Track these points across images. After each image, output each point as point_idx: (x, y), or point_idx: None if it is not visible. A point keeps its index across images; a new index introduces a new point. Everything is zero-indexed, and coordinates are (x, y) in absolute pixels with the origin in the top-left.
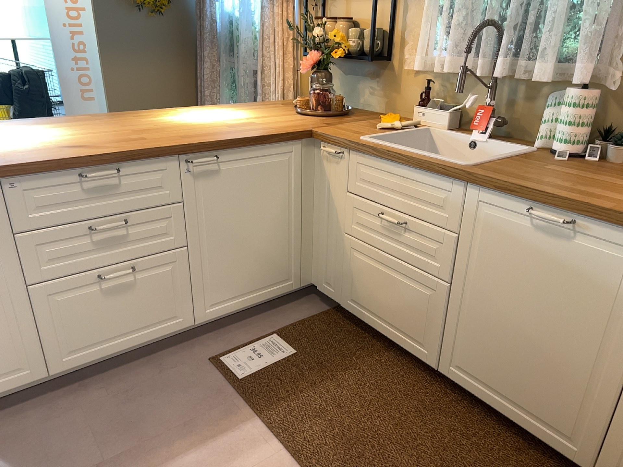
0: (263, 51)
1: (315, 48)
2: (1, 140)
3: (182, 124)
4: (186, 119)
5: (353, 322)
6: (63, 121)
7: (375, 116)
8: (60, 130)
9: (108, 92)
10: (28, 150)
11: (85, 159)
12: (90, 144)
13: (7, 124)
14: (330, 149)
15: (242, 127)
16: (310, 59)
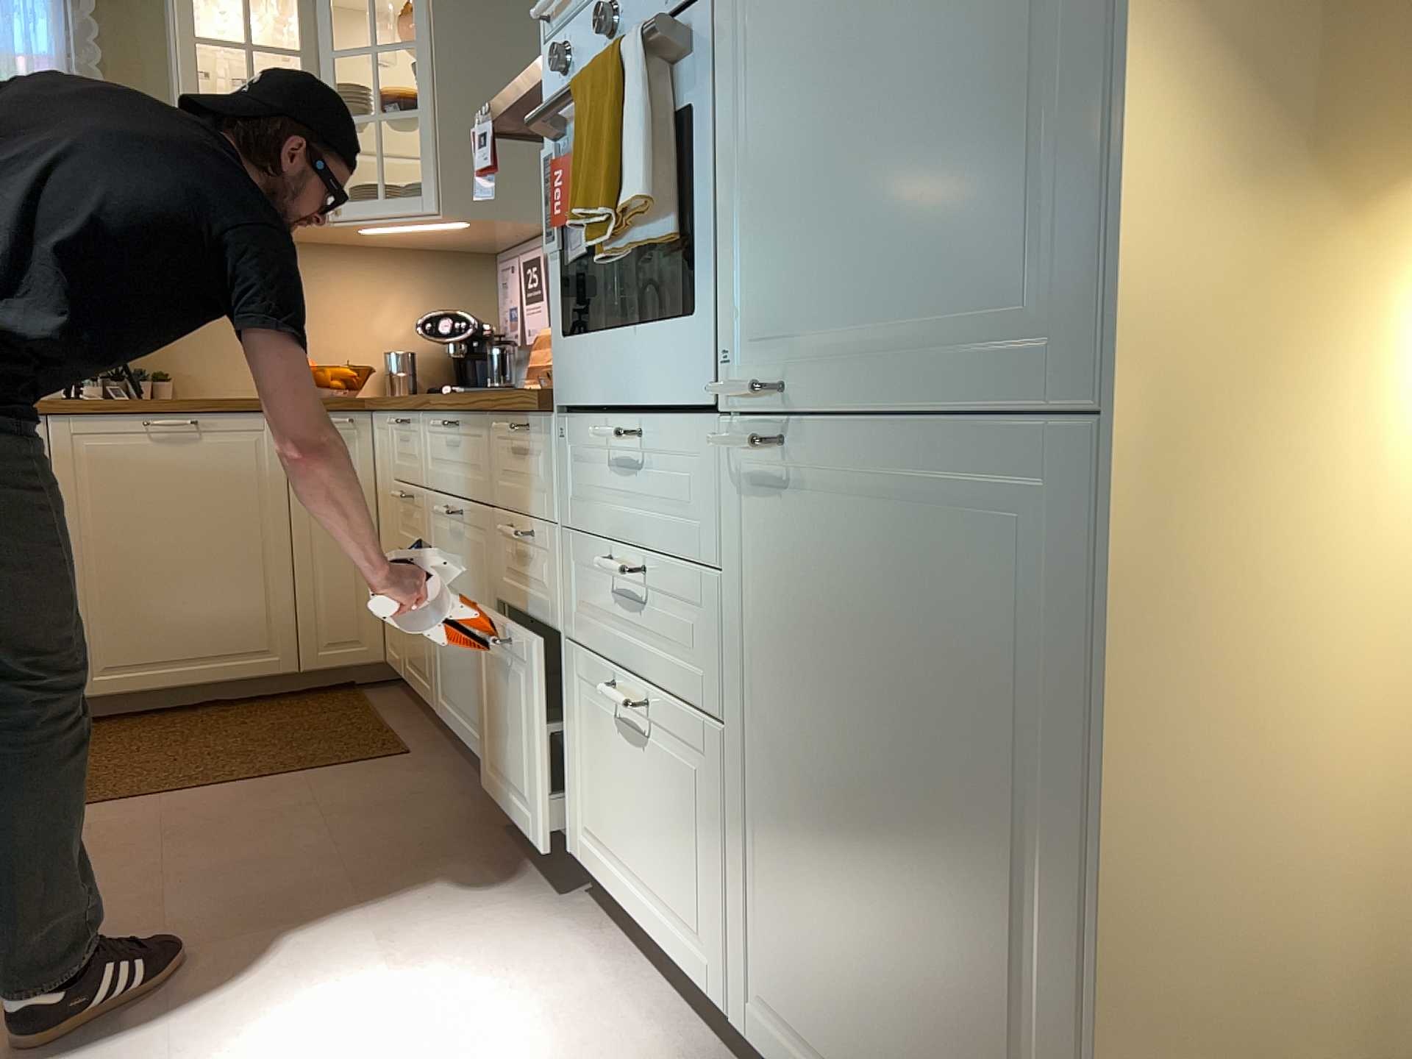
0: None
1: None
2: None
3: None
4: None
5: None
6: None
7: None
8: None
9: None
10: None
11: None
12: None
13: None
14: None
15: None
16: None
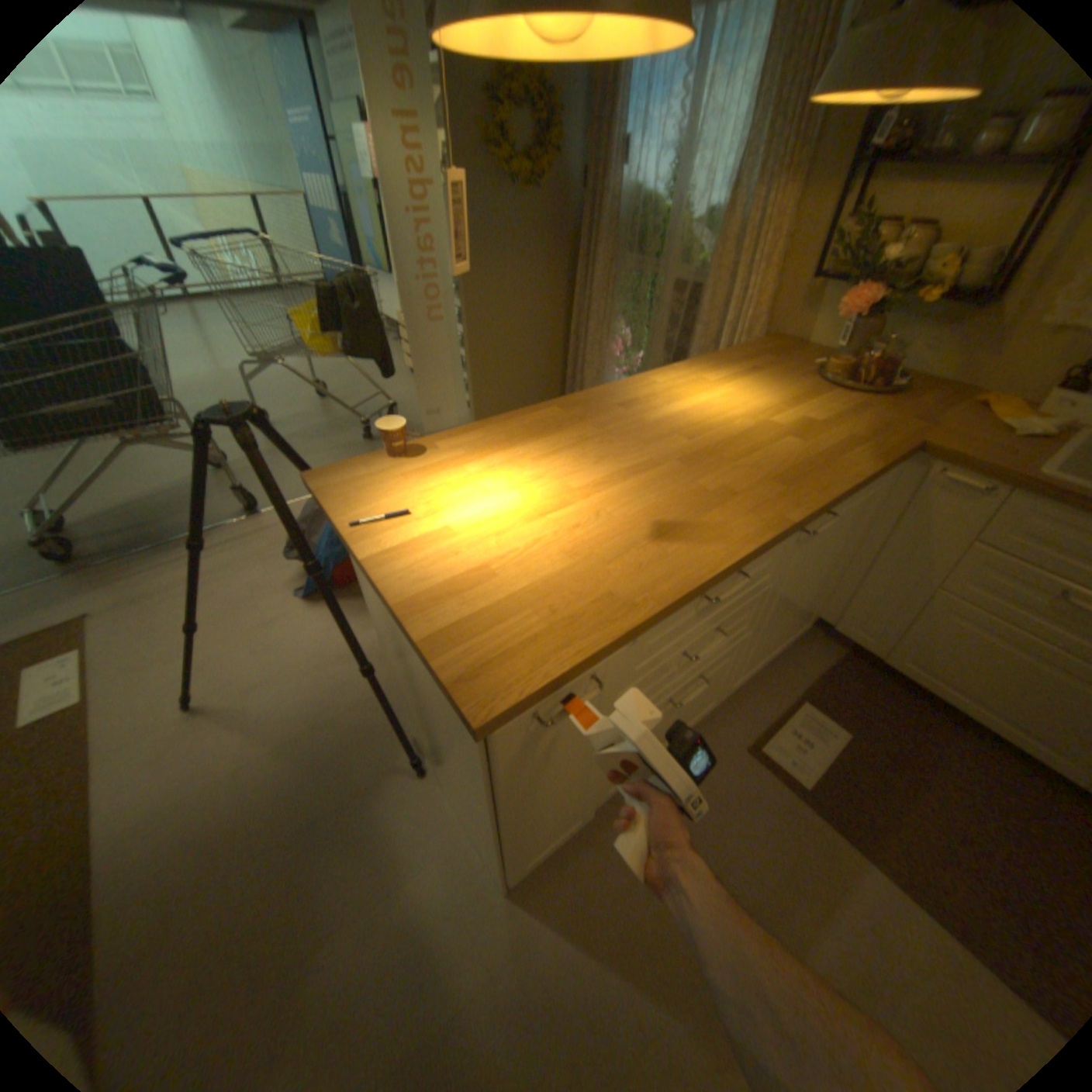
0: (721, 257)
1: (880, 276)
2: (520, 507)
3: (721, 432)
4: (704, 412)
5: (893, 678)
6: (535, 427)
7: (950, 389)
8: (567, 461)
9: (464, 311)
10: (607, 551)
11: (719, 574)
12: (673, 517)
13: (465, 440)
14: (974, 483)
15: (821, 439)
16: (870, 295)
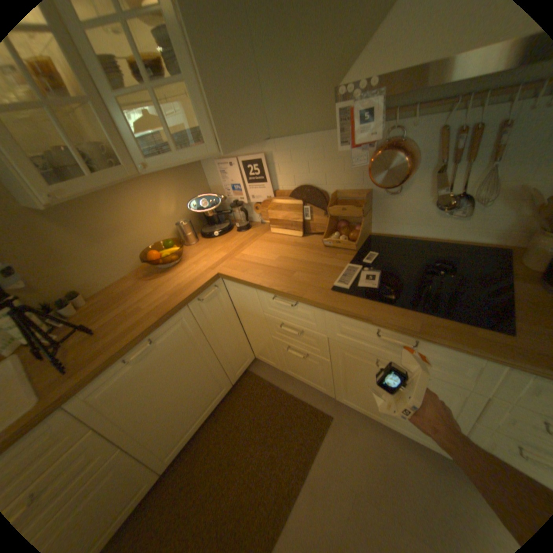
0: None
1: None
2: None
3: None
4: None
5: None
6: None
7: None
8: None
9: None
10: None
11: None
12: None
13: None
14: None
15: None
16: None
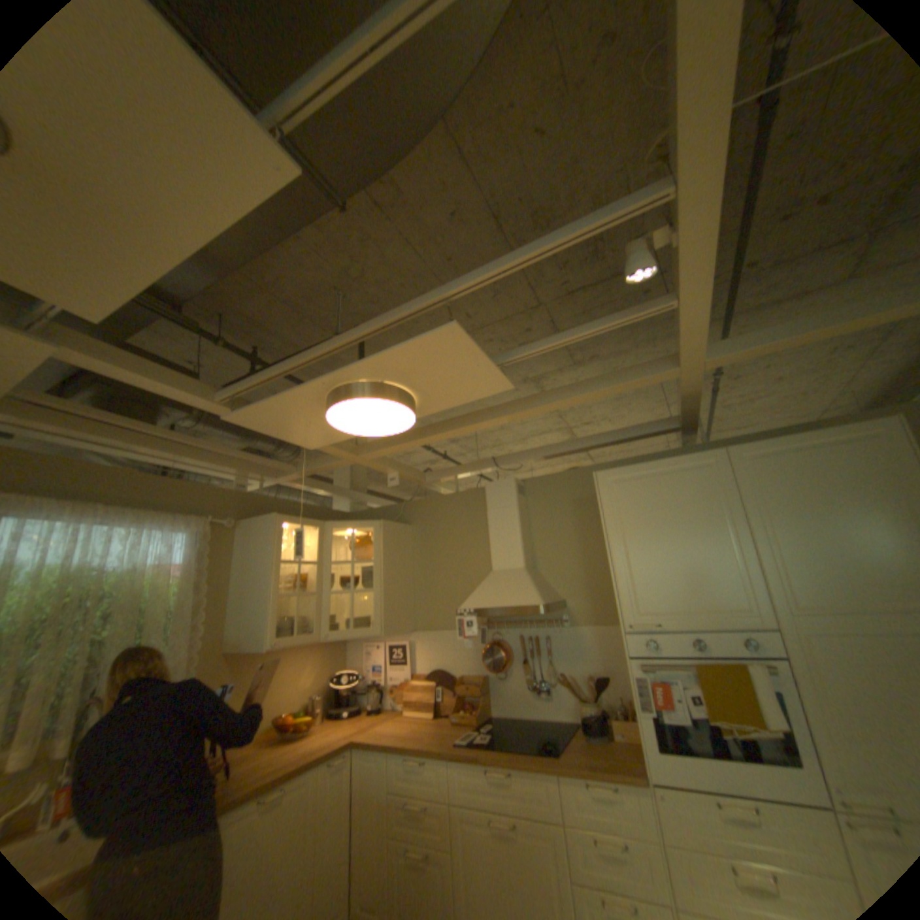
0: None
1: None
2: None
3: None
4: None
5: None
6: None
7: None
8: None
9: None
10: None
11: None
12: None
13: None
14: None
15: None
16: None
